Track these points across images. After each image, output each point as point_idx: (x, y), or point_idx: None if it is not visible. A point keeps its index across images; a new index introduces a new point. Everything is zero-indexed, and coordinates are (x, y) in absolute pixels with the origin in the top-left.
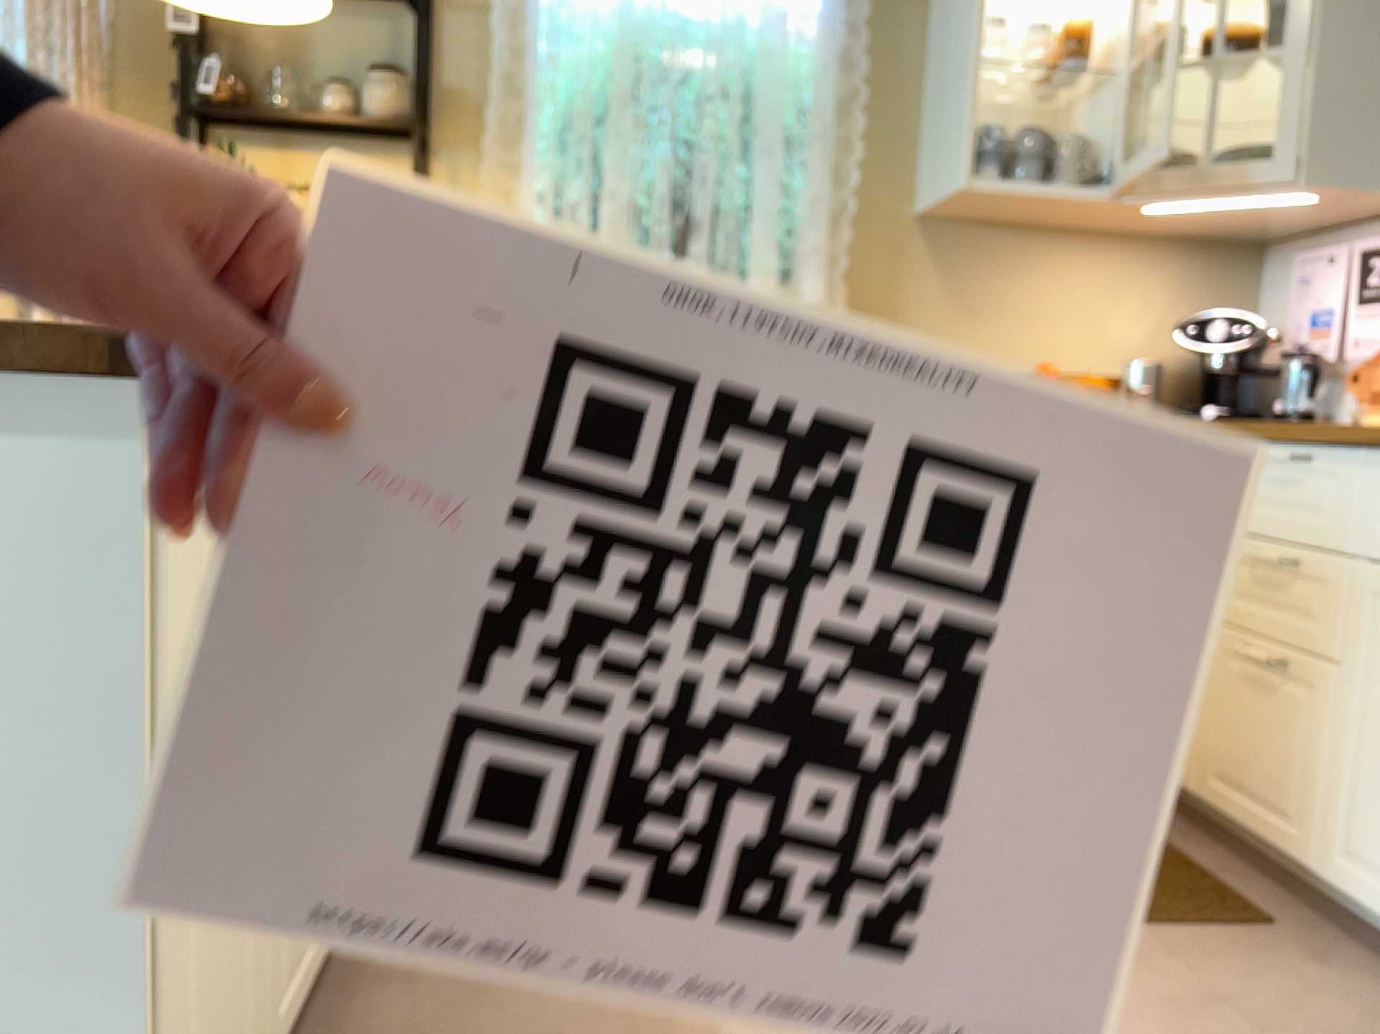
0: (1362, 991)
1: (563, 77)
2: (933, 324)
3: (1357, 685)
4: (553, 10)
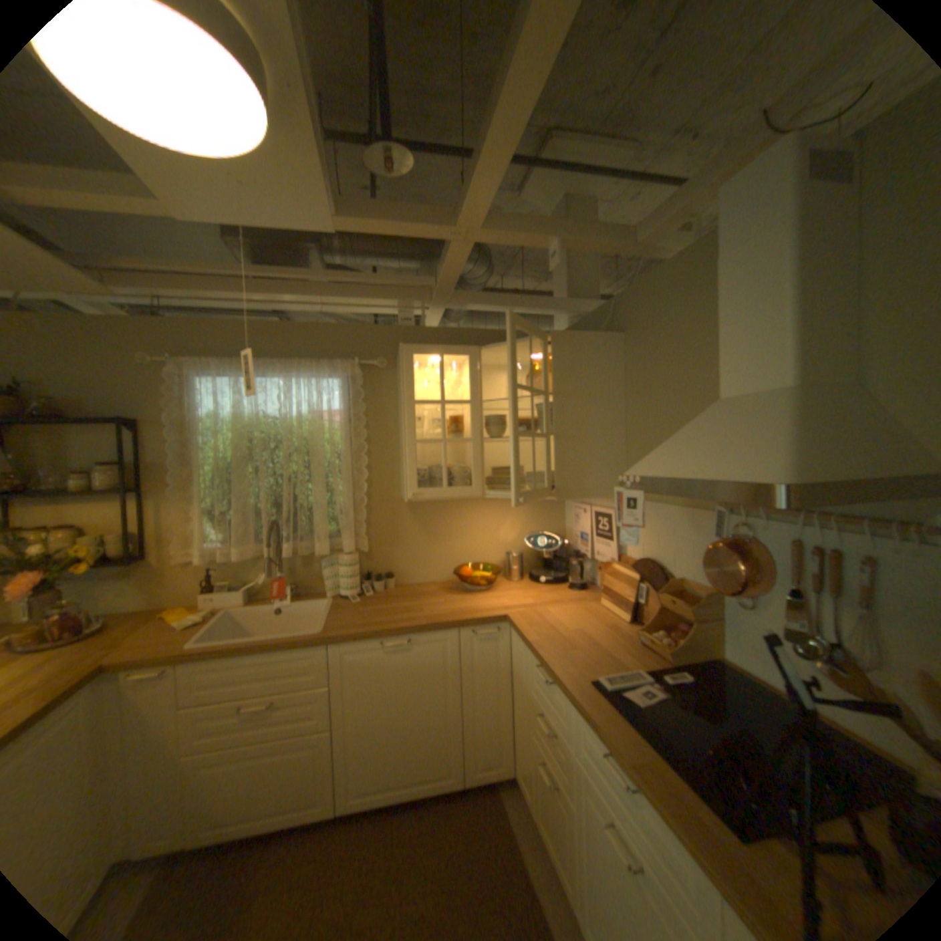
0: None
1: (211, 452)
2: (416, 545)
3: (581, 829)
4: (198, 424)
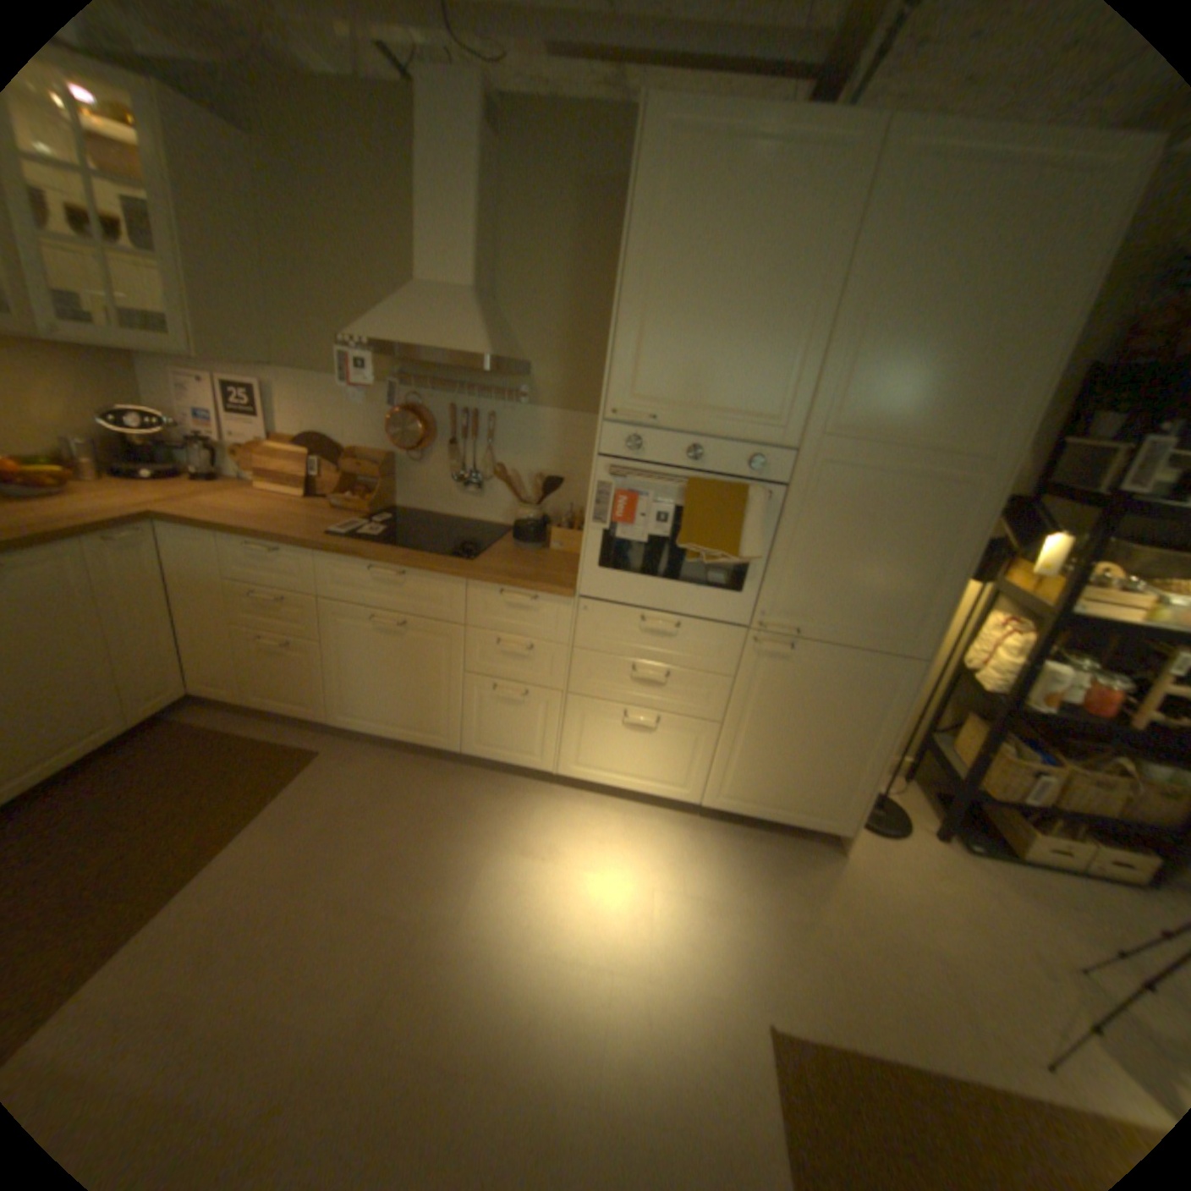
0: (363, 762)
1: None
2: None
3: (328, 650)
4: None
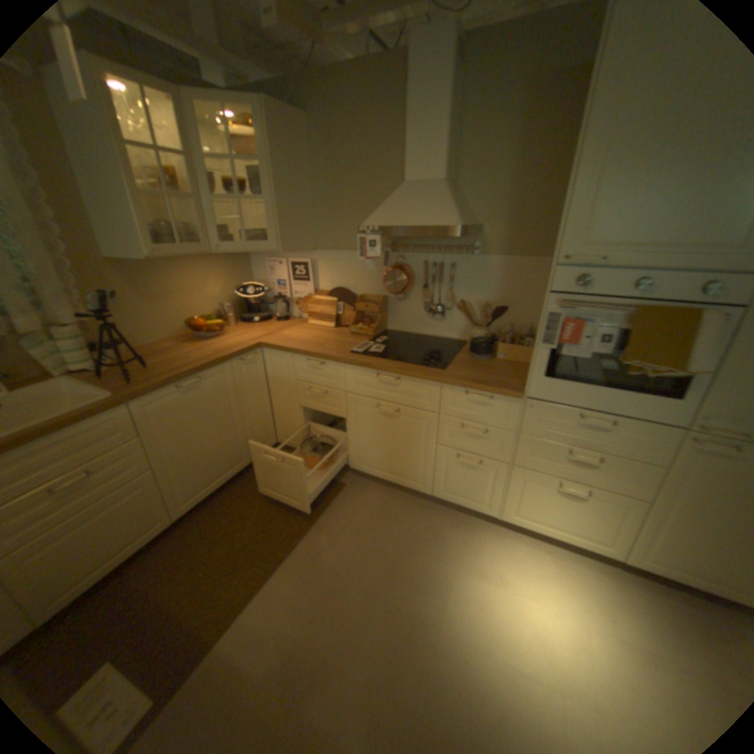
0: (370, 493)
1: None
2: (132, 309)
3: (351, 423)
4: None
